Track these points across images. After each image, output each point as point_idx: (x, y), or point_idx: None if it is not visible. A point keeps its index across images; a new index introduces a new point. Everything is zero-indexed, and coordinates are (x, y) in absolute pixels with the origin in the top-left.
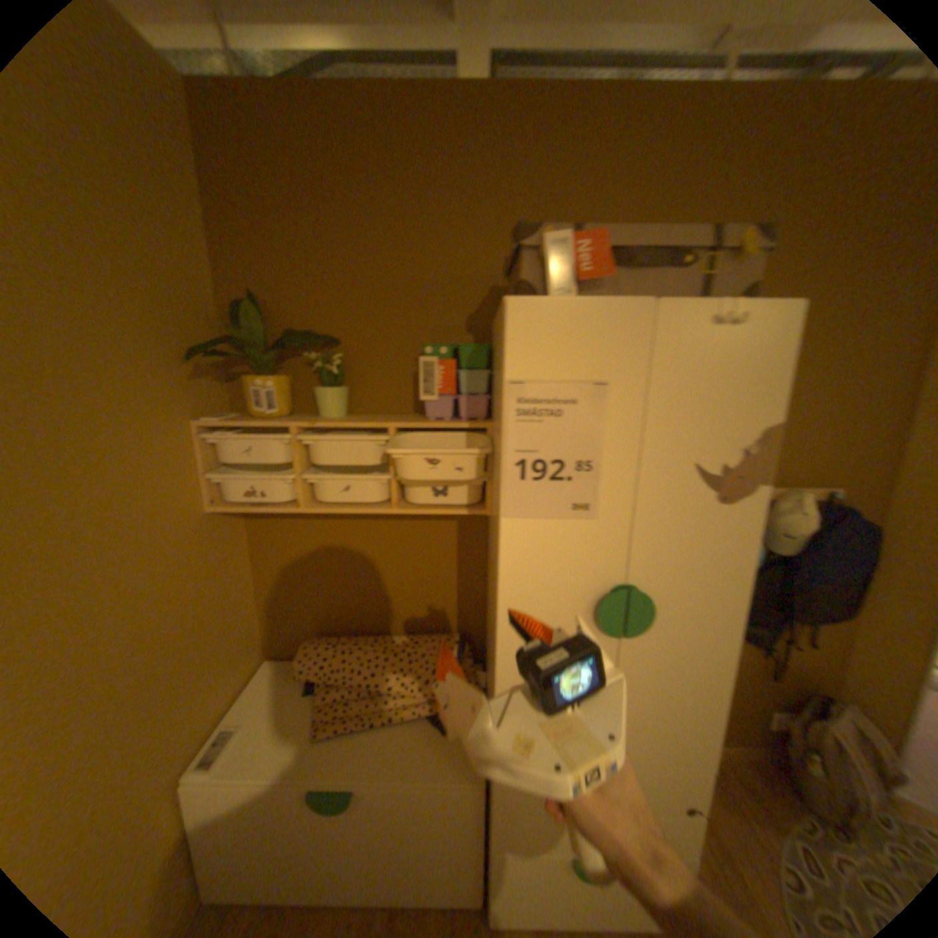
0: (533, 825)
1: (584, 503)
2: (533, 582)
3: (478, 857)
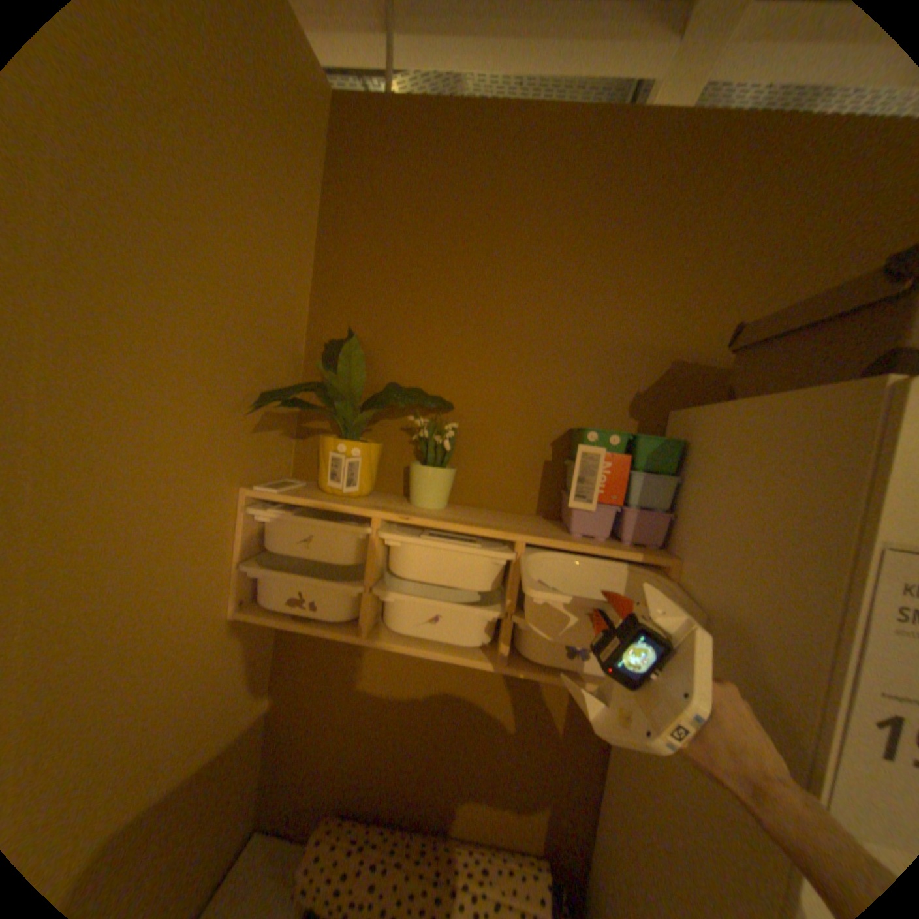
0: None
1: None
2: None
3: None
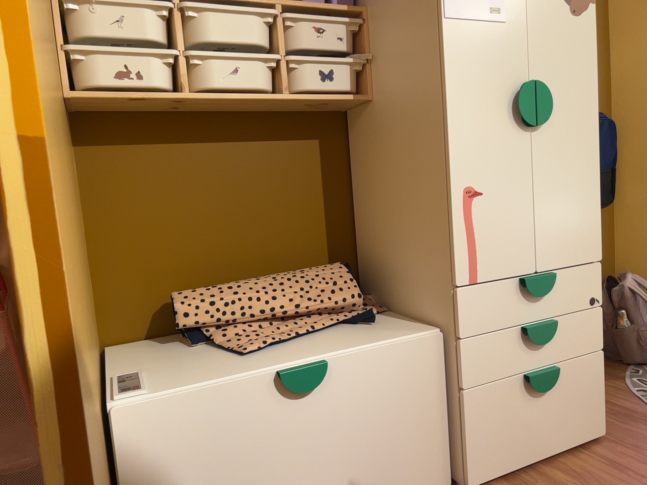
0: (492, 343)
1: (496, 8)
2: (470, 80)
3: (444, 415)
